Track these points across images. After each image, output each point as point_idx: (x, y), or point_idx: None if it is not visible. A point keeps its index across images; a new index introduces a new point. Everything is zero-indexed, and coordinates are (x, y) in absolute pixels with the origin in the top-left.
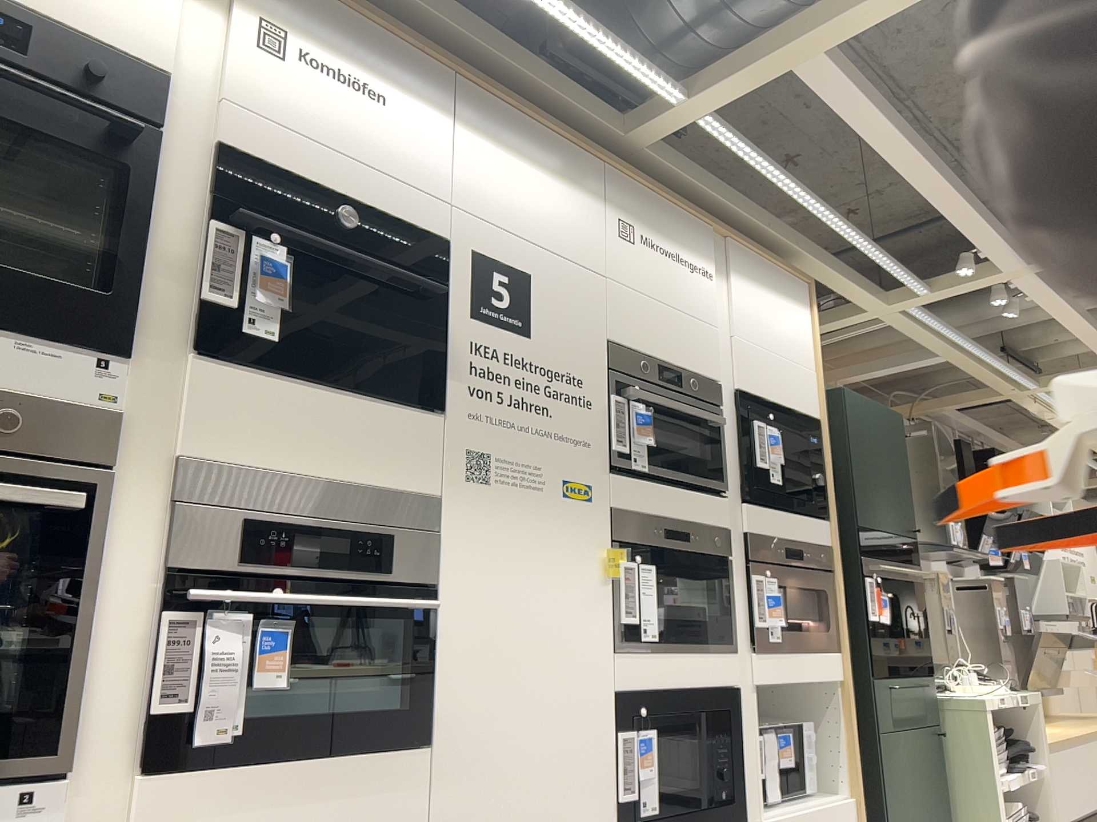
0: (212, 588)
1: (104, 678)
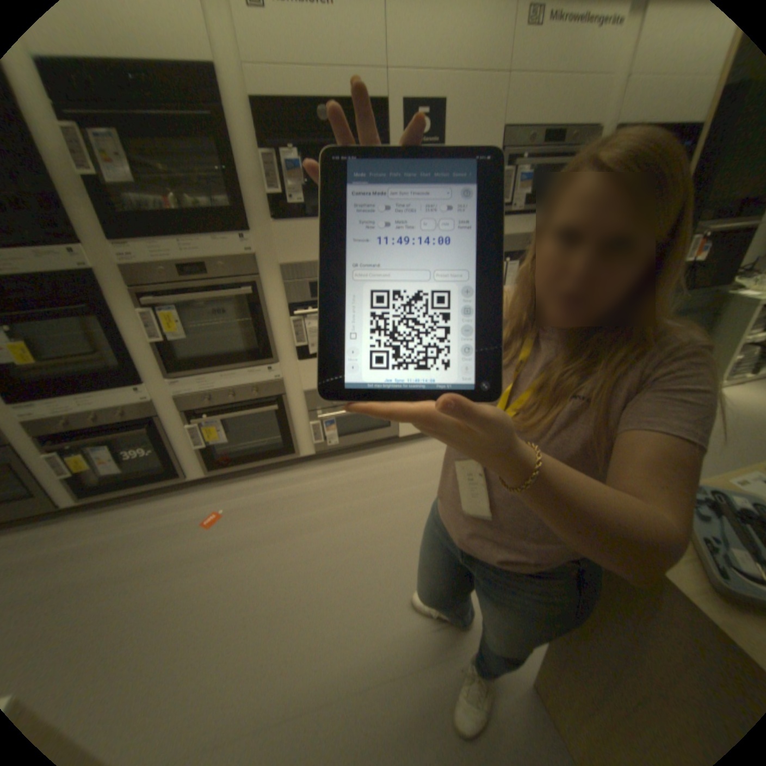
0: (303, 307)
1: (279, 336)
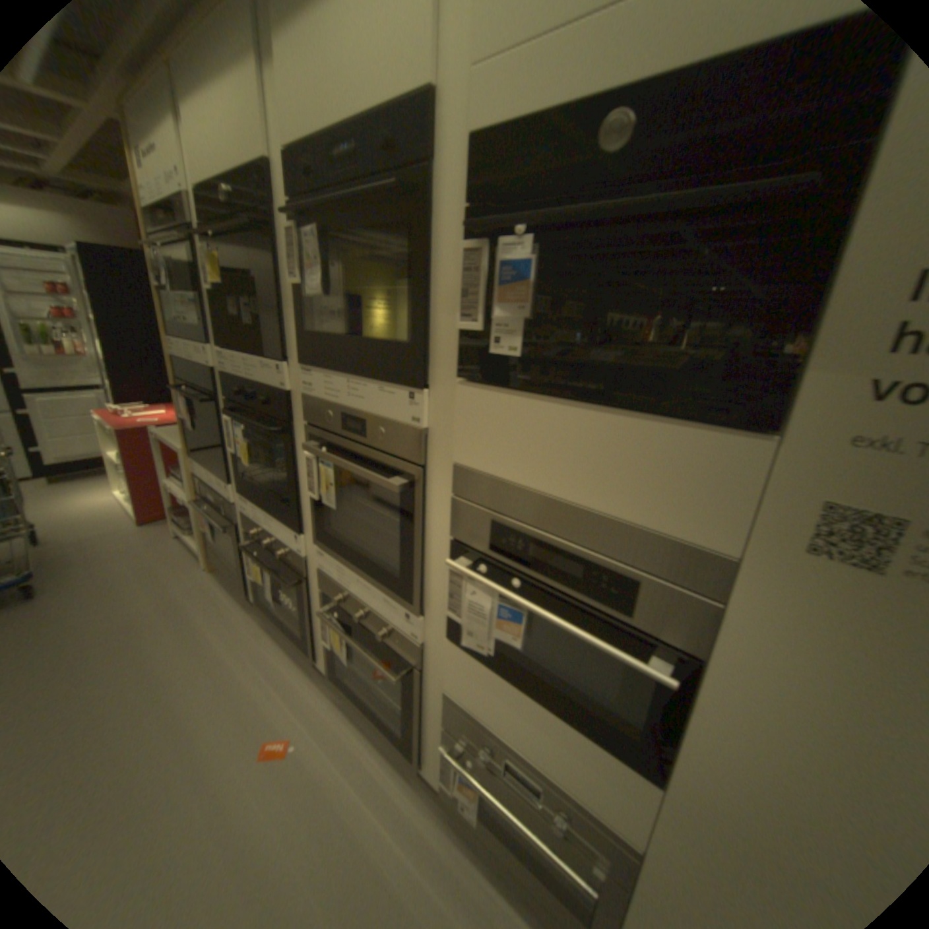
0: (475, 558)
1: (433, 580)
